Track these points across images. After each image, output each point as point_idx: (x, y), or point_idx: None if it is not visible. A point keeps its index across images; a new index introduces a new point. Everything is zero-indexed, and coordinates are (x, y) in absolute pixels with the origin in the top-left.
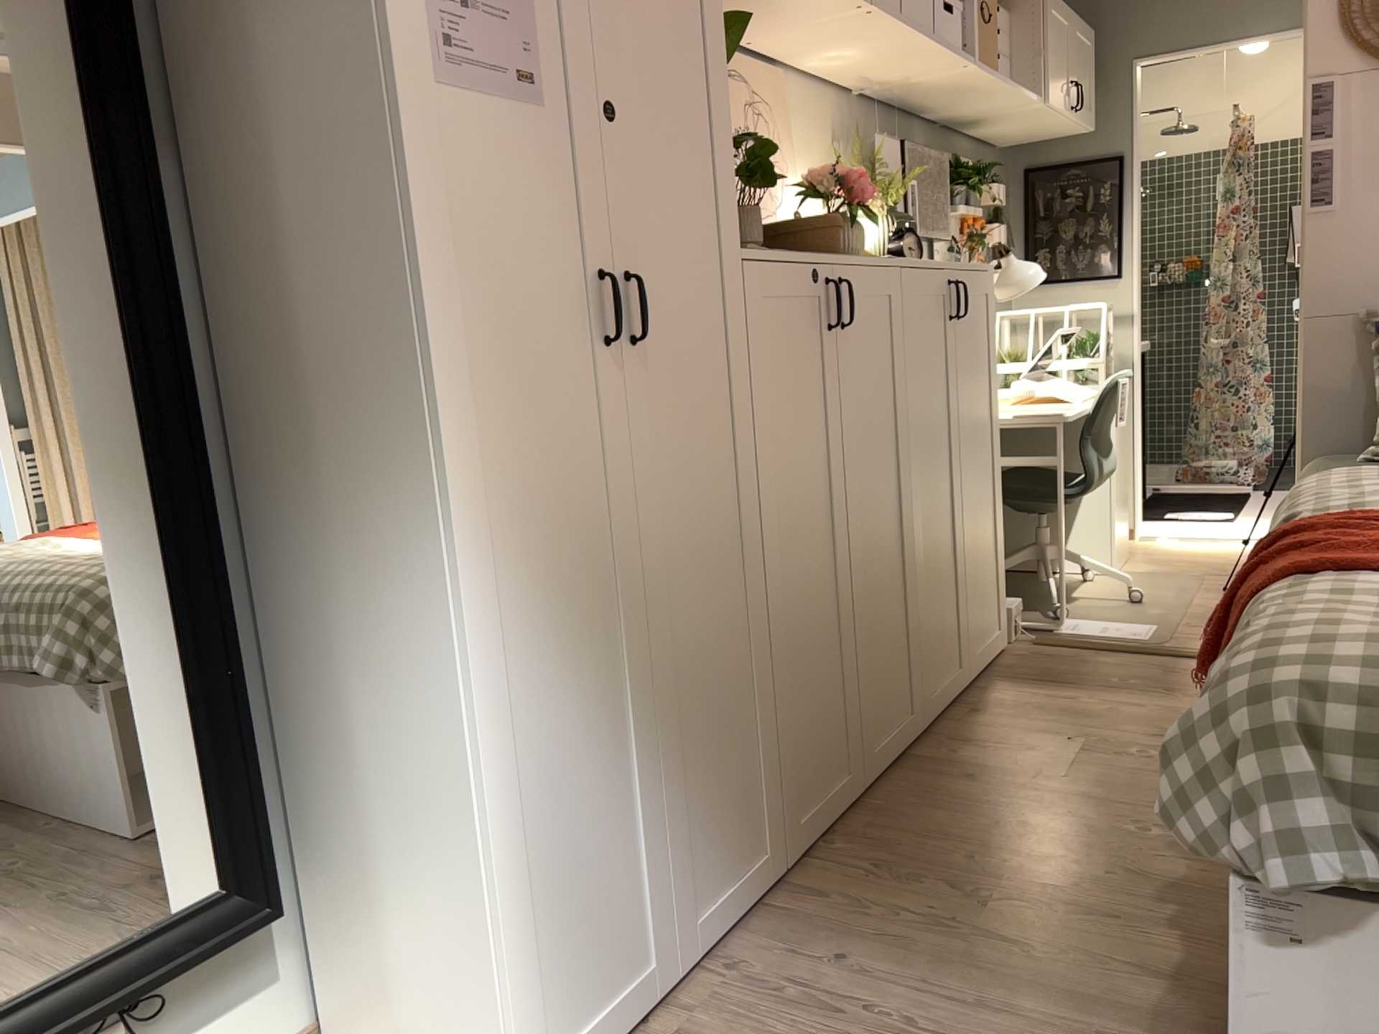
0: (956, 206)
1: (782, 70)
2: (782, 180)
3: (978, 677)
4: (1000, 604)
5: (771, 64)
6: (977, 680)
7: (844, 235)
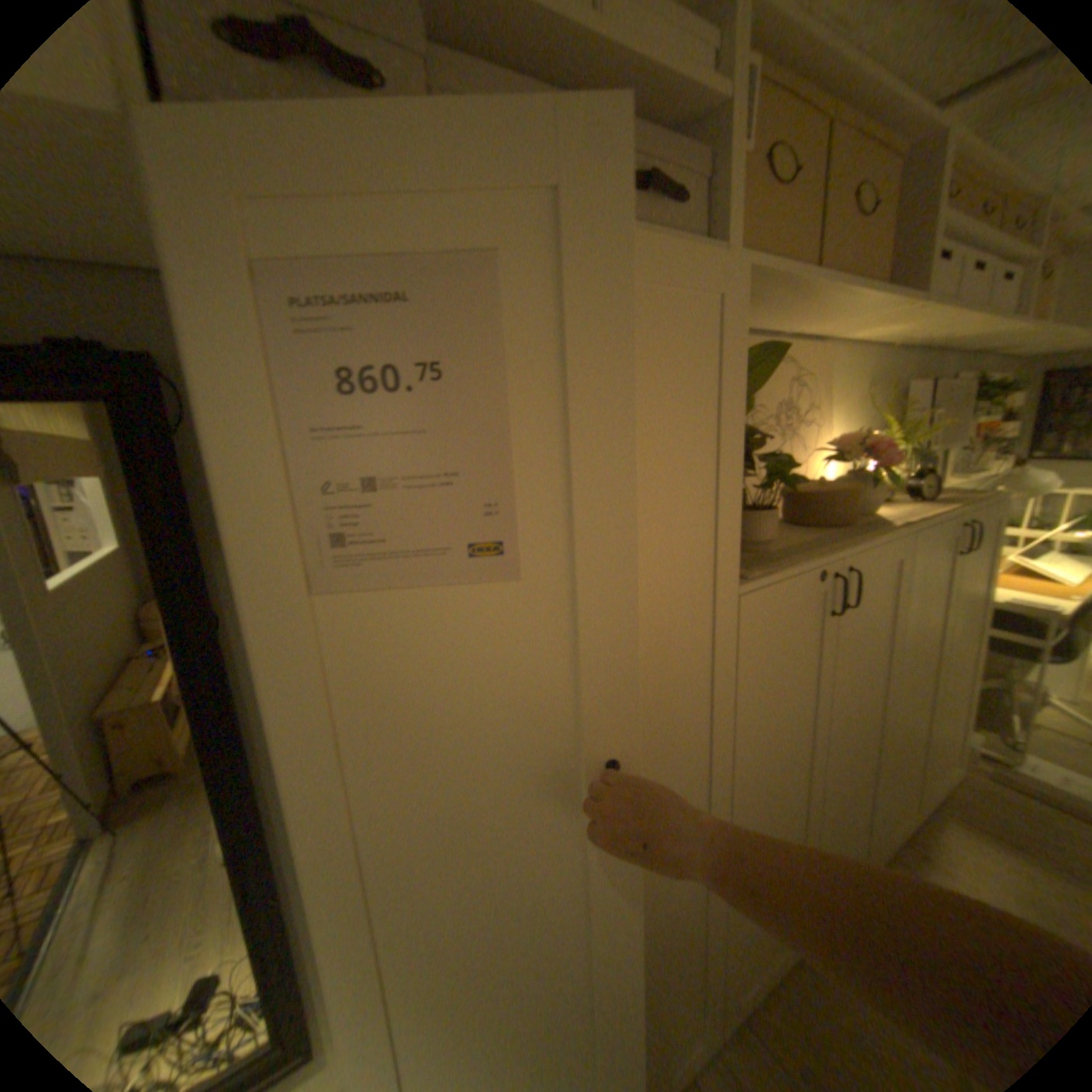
0: (975, 413)
1: (831, 342)
2: (816, 435)
3: (932, 810)
4: (961, 739)
5: (822, 339)
6: (930, 815)
7: (864, 493)
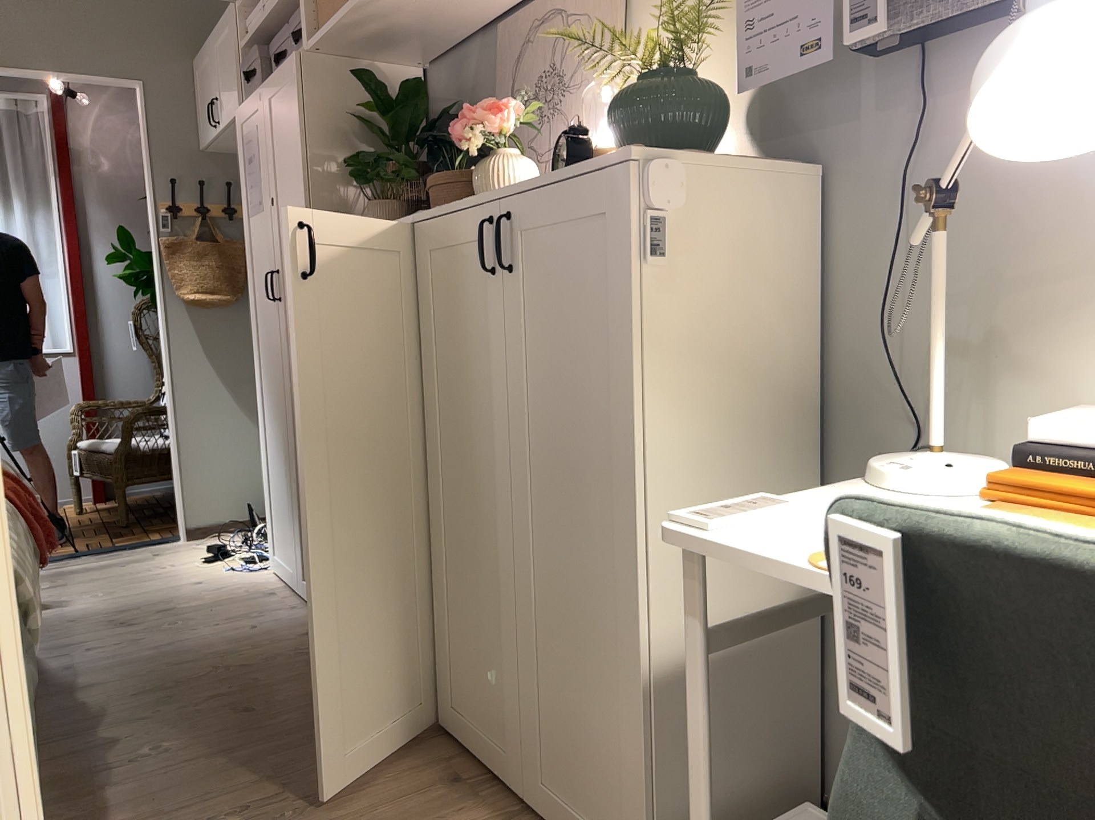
0: None
1: None
2: (579, 103)
3: None
4: None
5: None
6: None
7: (475, 182)
